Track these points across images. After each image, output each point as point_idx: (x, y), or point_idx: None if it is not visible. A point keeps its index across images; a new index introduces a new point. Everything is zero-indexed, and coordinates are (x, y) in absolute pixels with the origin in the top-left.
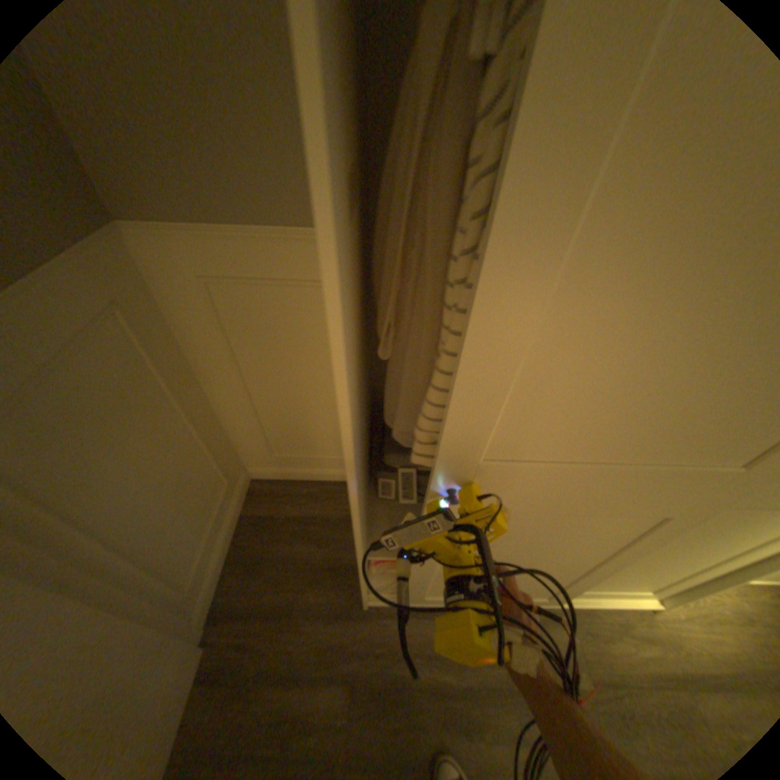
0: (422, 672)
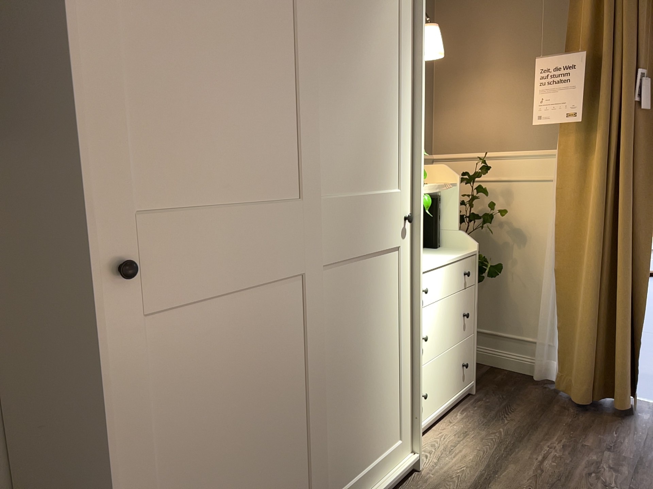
0: None
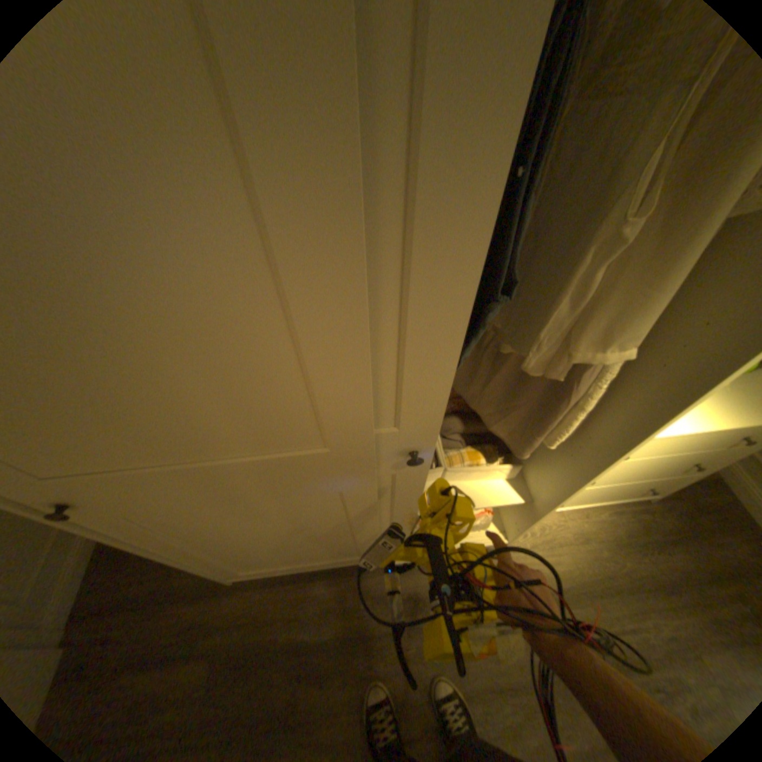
0: (279, 636)
